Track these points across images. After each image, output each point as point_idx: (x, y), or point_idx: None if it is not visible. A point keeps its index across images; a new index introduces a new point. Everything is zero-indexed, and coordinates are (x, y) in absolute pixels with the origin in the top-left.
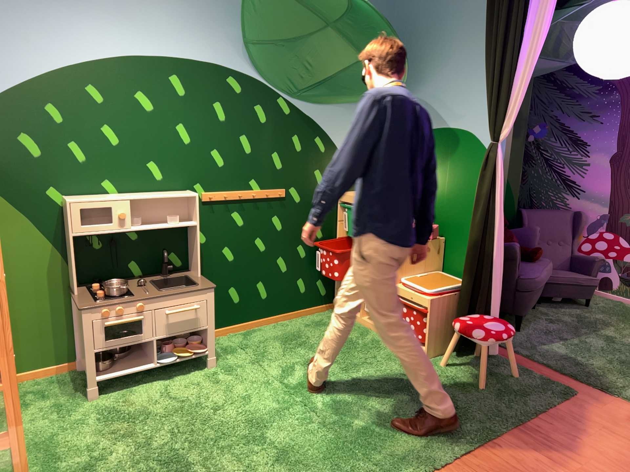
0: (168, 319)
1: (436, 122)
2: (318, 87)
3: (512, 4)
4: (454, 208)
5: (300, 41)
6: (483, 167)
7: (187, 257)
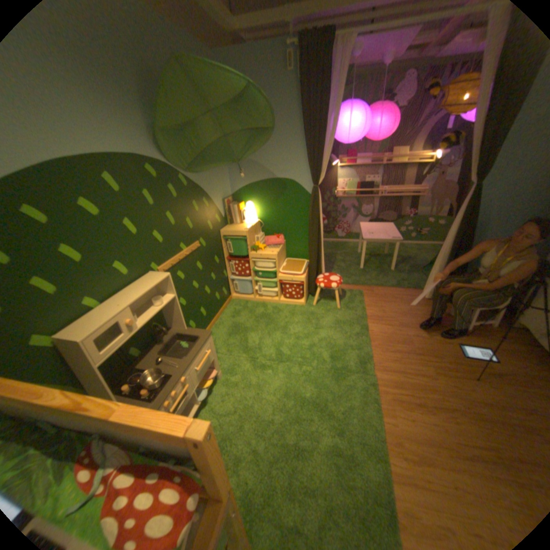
0: (196, 372)
1: (267, 175)
2: (197, 161)
3: (319, 102)
4: (287, 224)
5: (188, 126)
6: (313, 201)
7: (163, 320)
